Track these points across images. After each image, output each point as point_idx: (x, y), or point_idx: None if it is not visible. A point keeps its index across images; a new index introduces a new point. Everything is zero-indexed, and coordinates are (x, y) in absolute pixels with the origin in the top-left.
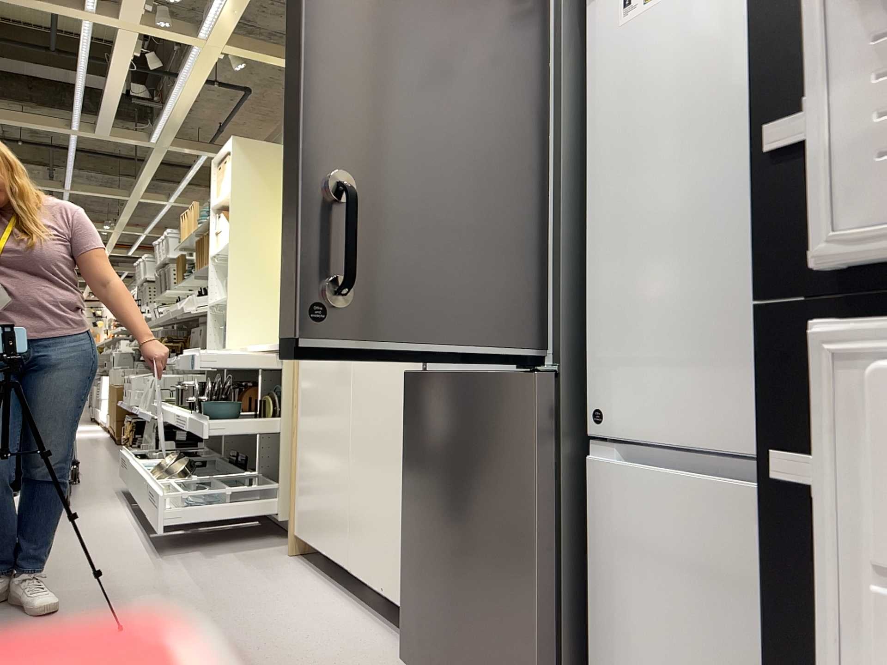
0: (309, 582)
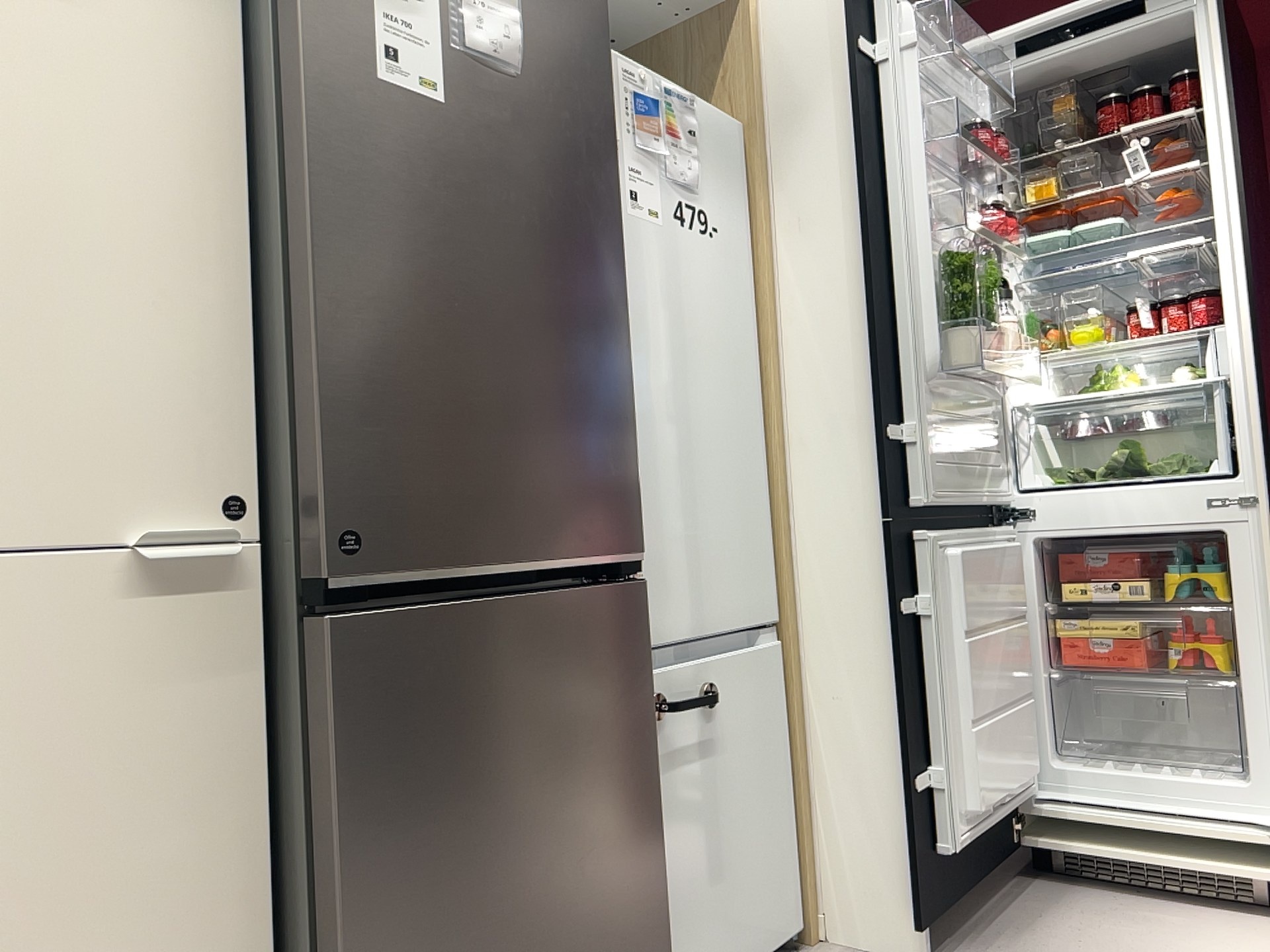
0: None
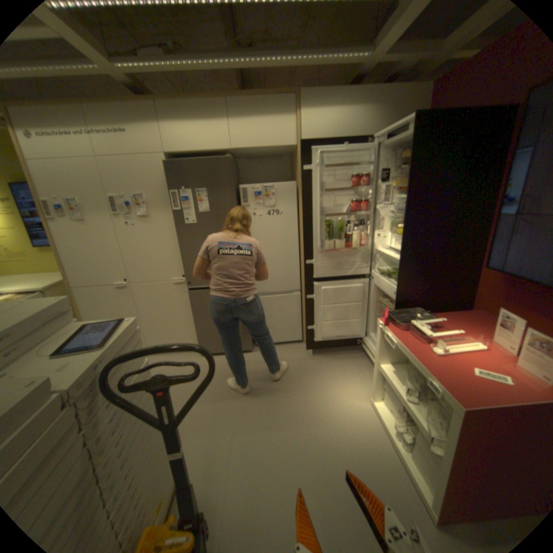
0: None
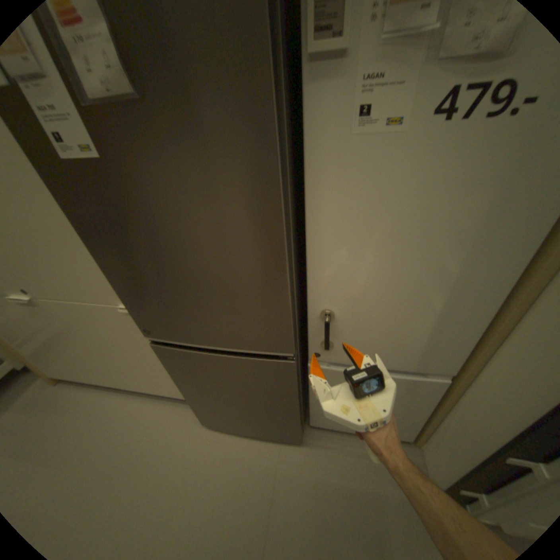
0: (90, 398)
